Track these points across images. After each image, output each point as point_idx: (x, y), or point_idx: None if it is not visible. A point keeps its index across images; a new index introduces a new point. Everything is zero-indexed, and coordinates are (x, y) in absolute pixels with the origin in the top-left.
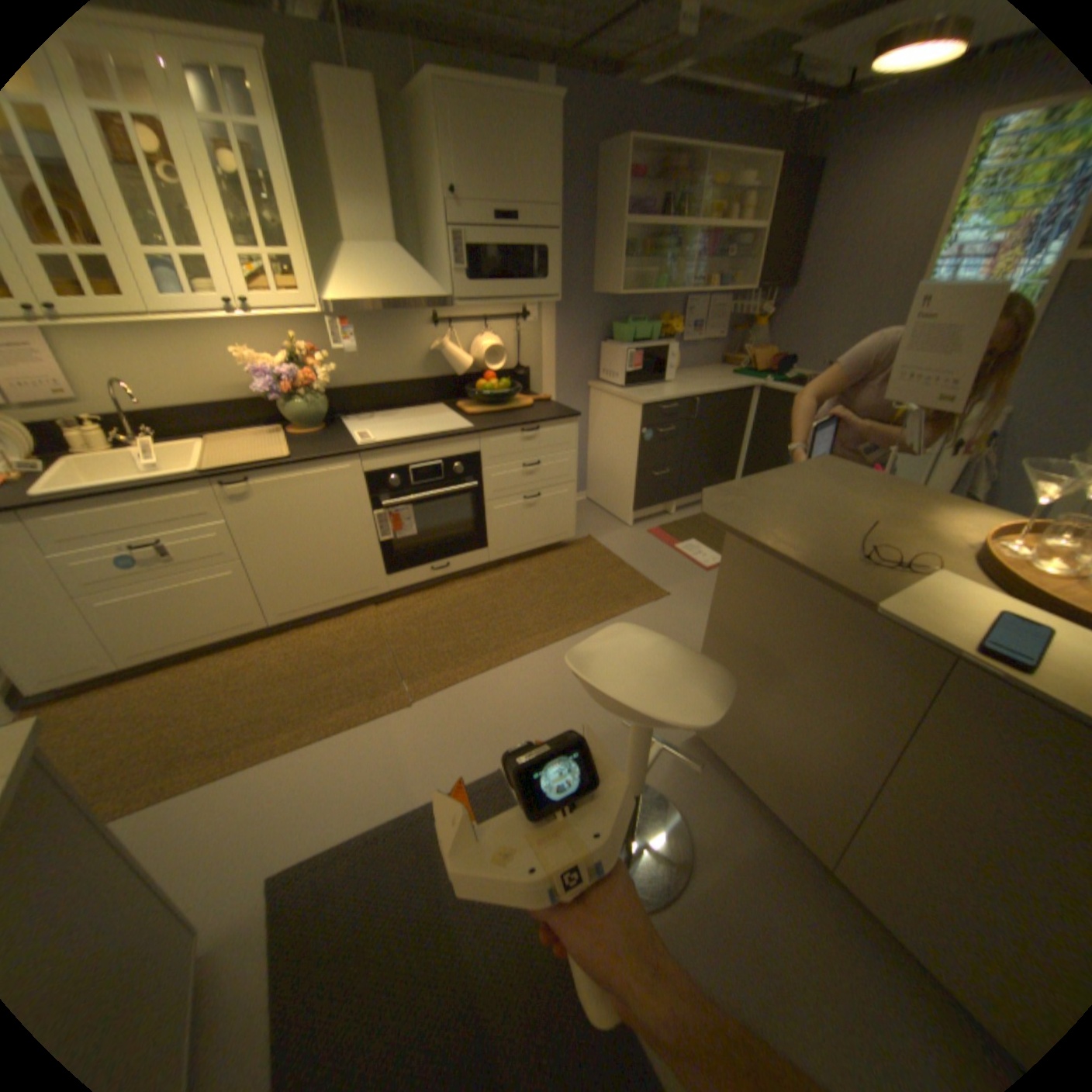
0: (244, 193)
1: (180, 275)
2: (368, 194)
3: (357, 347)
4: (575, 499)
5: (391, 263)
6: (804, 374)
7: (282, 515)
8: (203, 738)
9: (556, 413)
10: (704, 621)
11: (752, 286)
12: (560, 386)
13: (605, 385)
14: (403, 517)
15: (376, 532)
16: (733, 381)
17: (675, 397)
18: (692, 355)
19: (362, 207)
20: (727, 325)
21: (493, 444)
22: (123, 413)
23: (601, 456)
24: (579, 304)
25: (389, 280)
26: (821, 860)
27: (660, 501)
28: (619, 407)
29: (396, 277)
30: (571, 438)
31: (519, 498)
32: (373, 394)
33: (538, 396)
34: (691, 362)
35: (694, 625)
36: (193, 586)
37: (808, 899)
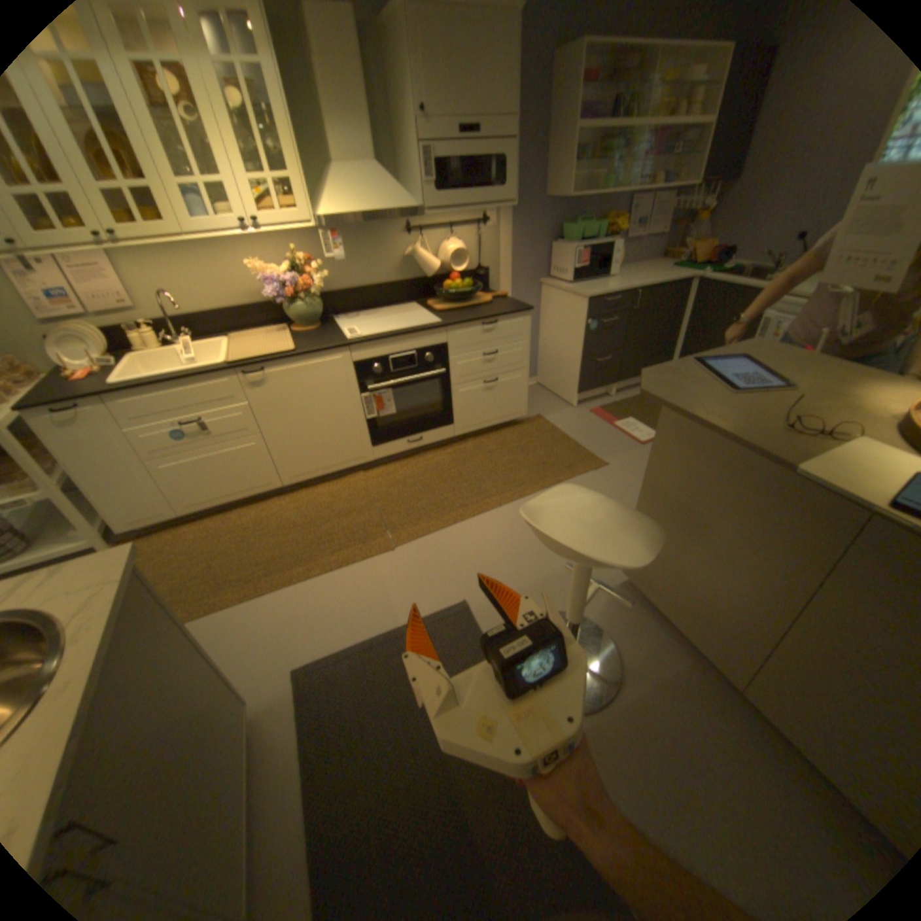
0: (250, 126)
1: (204, 201)
2: (350, 118)
3: (344, 255)
4: (527, 383)
5: (370, 179)
6: (742, 264)
7: (290, 398)
8: (240, 569)
9: (512, 308)
10: (638, 487)
11: (695, 181)
12: (515, 284)
13: (555, 282)
14: (384, 399)
15: (363, 411)
16: (673, 273)
17: (618, 290)
18: (635, 250)
19: (346, 131)
20: (669, 221)
21: (457, 336)
22: (168, 318)
23: (550, 346)
24: (533, 207)
25: (370, 195)
26: (733, 683)
27: (602, 384)
28: (567, 301)
29: (375, 192)
30: (525, 330)
31: (479, 383)
32: (358, 296)
33: (496, 293)
34: (634, 257)
35: (629, 490)
36: (227, 454)
37: (720, 713)
